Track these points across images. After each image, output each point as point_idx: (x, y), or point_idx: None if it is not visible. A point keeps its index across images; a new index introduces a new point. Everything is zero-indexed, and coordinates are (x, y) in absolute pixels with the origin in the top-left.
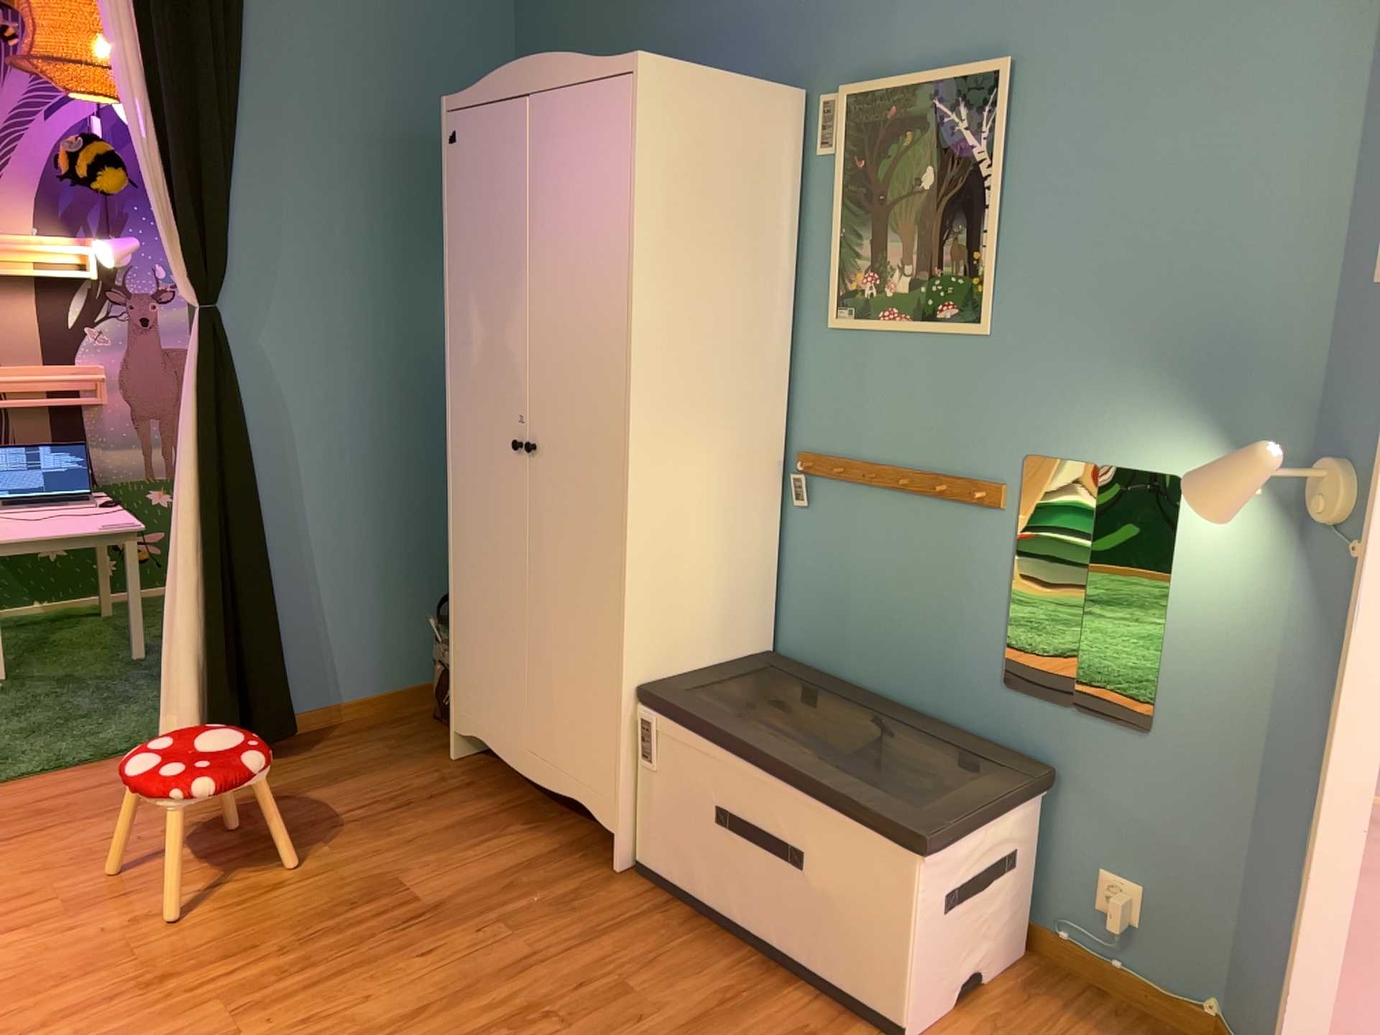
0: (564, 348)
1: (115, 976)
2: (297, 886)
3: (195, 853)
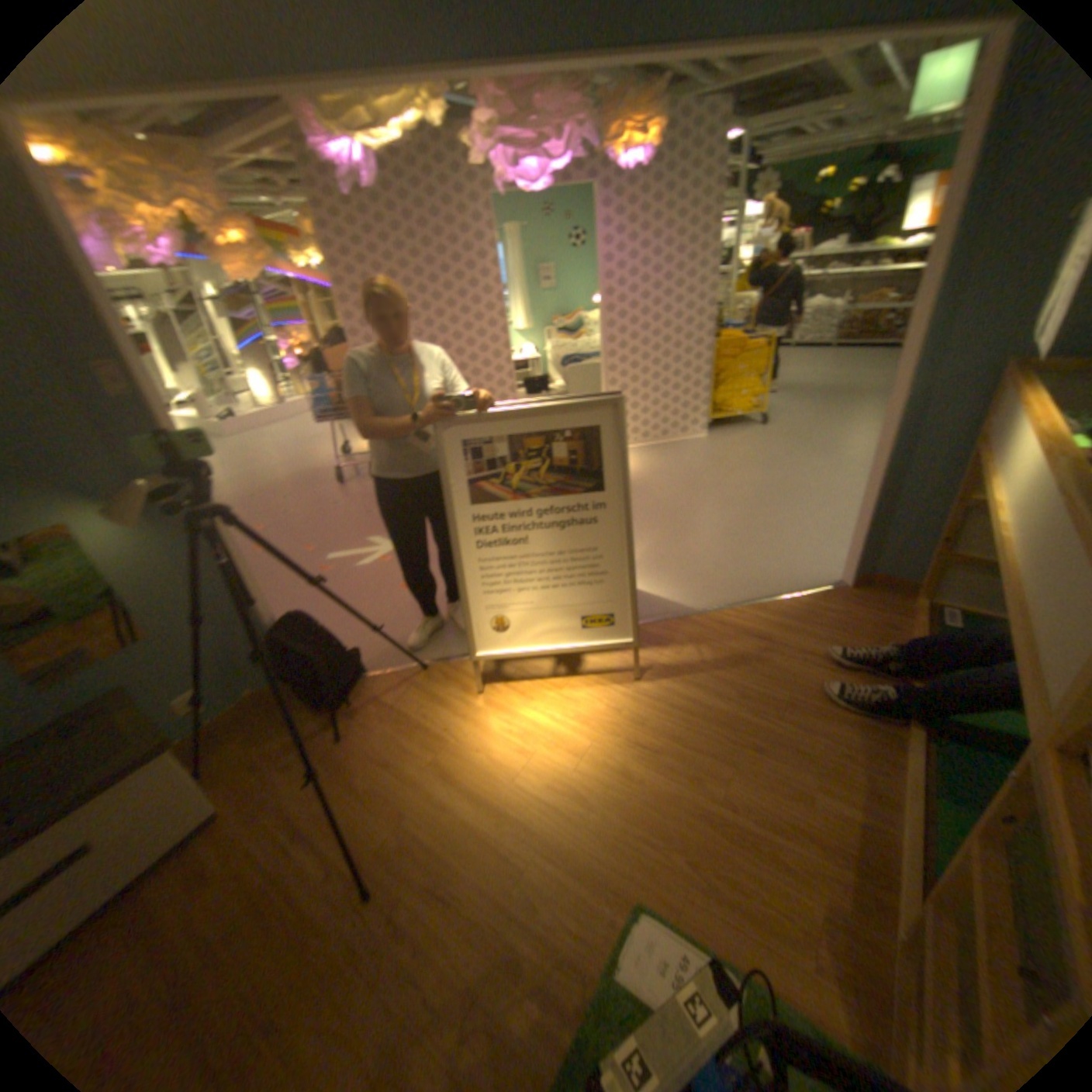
0: None
1: None
2: None
3: None
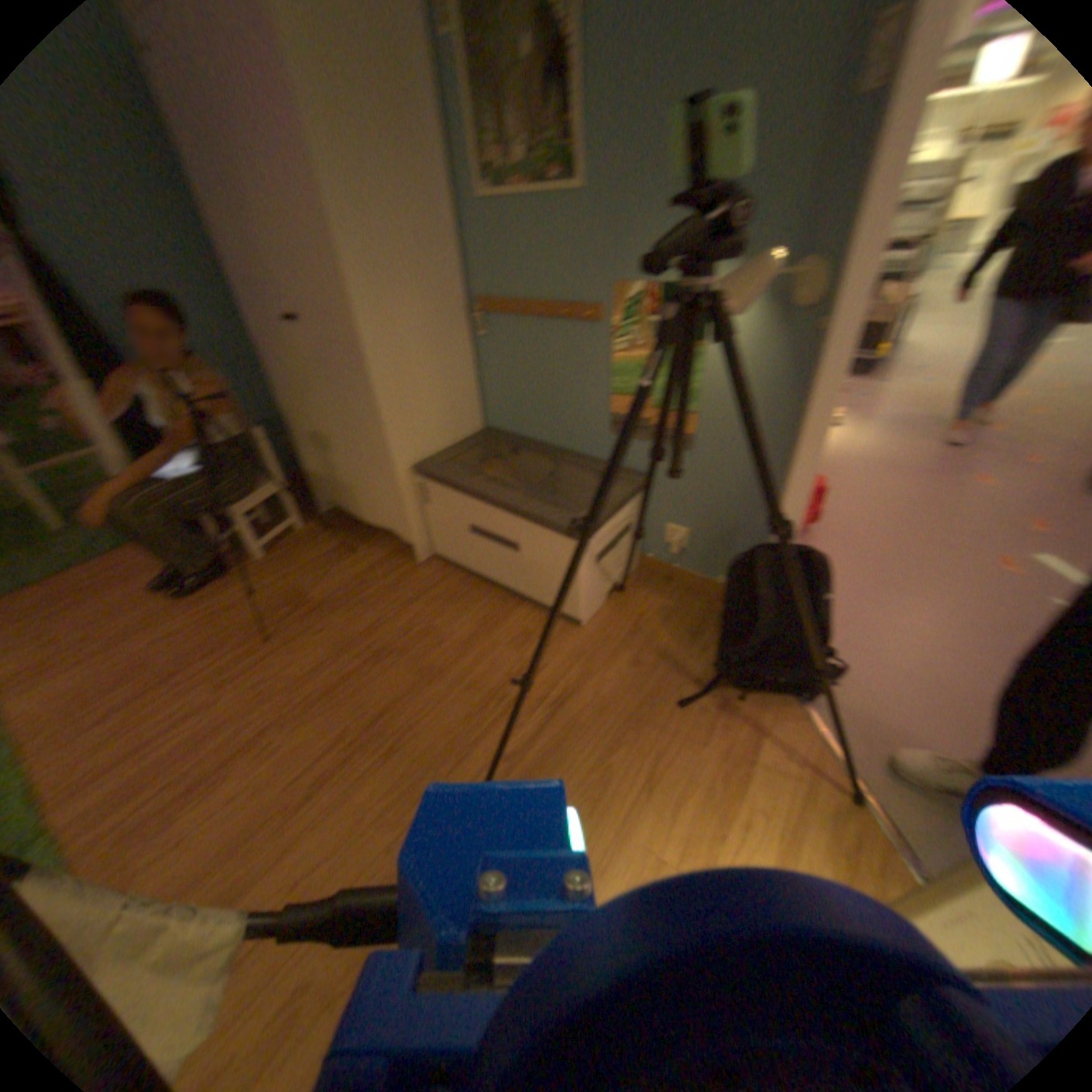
0: (290, 244)
1: (133, 688)
2: (235, 611)
3: (171, 603)
